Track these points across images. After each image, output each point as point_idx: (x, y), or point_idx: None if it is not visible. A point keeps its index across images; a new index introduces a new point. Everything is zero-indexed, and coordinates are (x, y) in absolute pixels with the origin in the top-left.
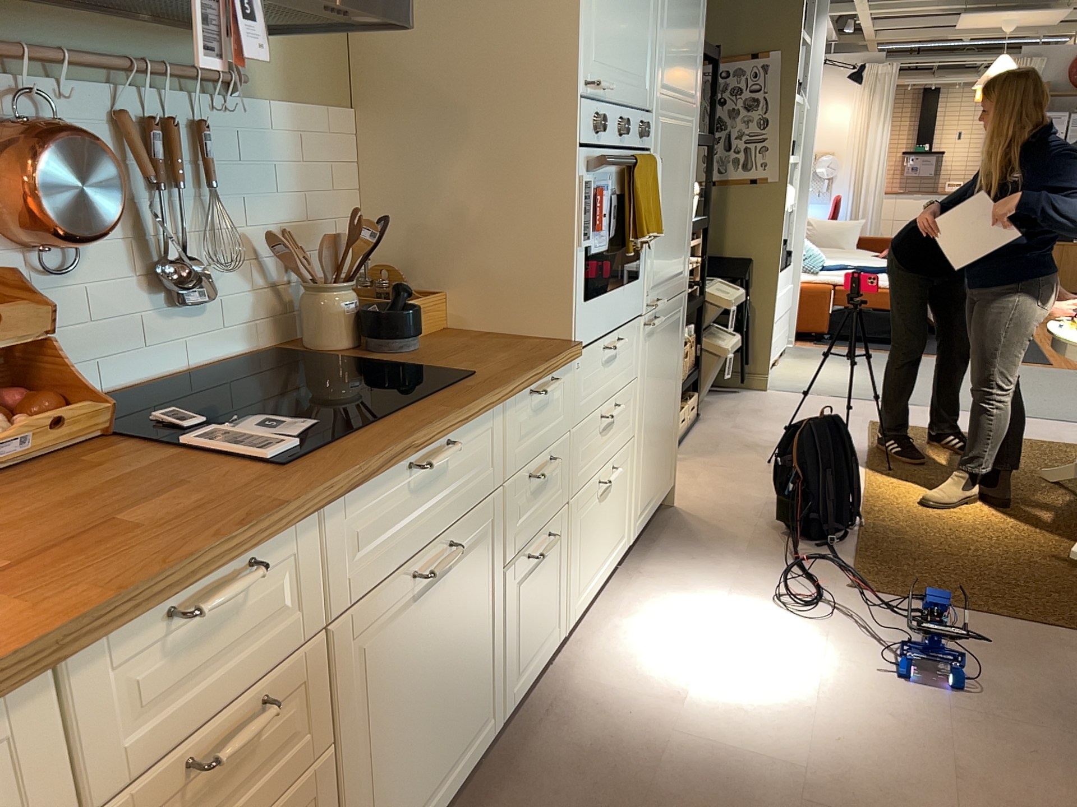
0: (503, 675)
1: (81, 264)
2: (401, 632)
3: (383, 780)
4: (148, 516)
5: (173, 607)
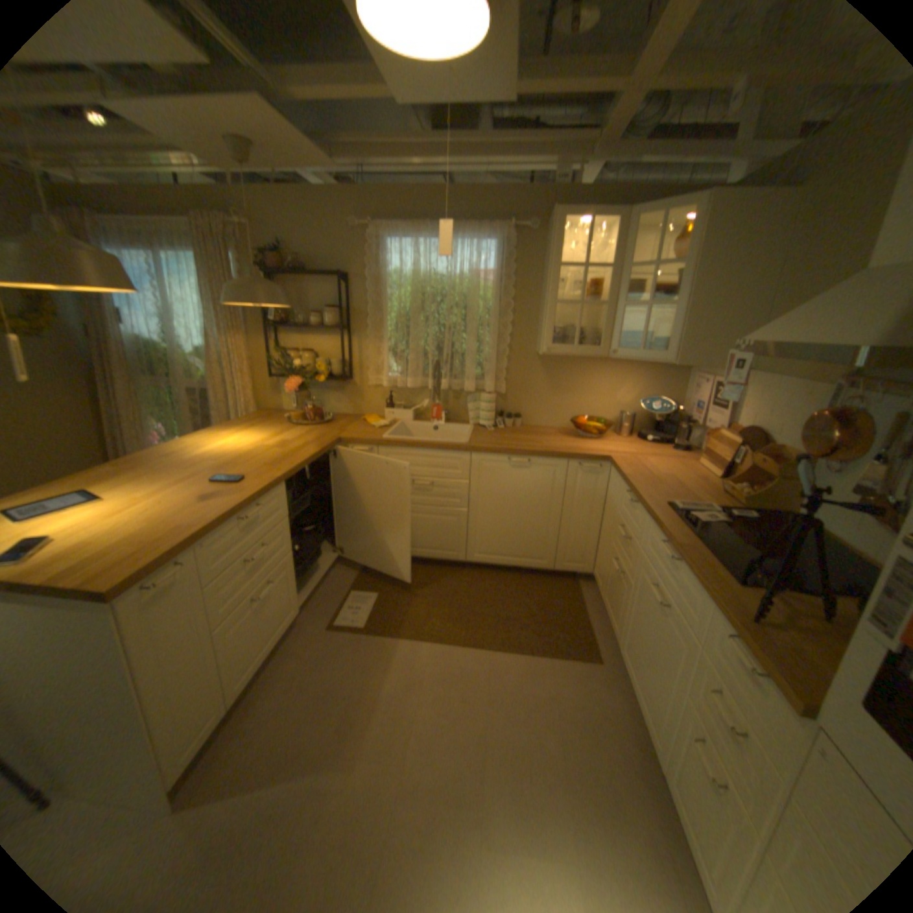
0: (671, 755)
1: (848, 474)
2: (650, 598)
3: (634, 633)
4: (660, 487)
5: (630, 491)
